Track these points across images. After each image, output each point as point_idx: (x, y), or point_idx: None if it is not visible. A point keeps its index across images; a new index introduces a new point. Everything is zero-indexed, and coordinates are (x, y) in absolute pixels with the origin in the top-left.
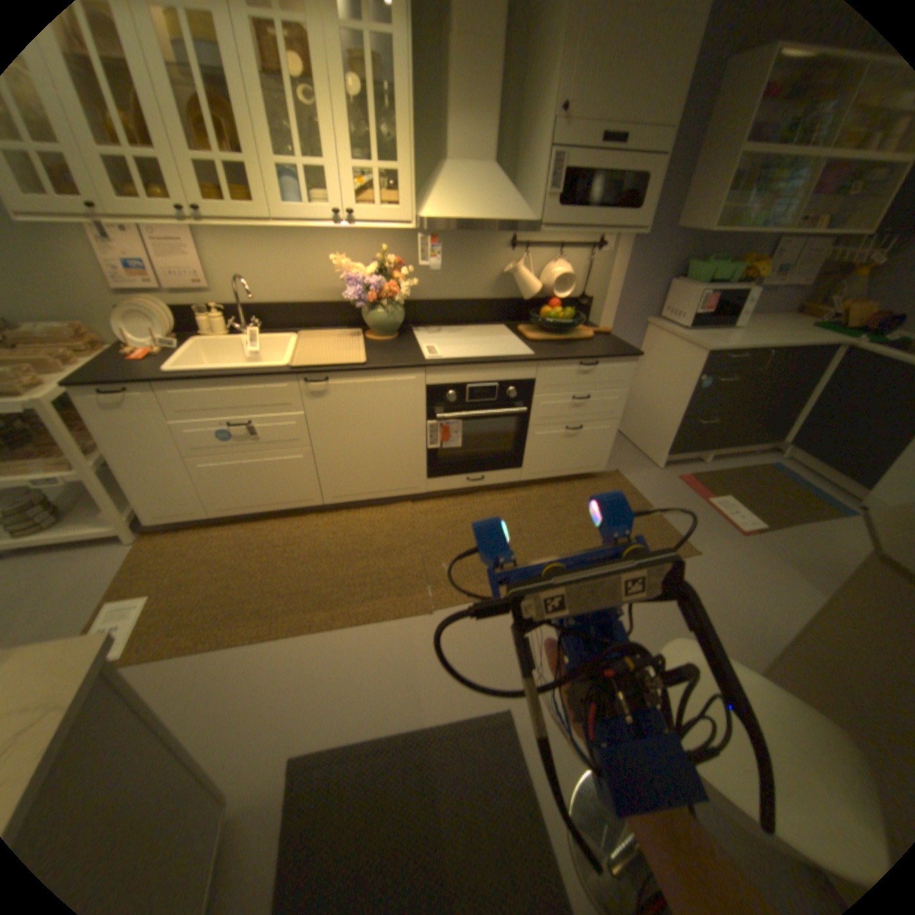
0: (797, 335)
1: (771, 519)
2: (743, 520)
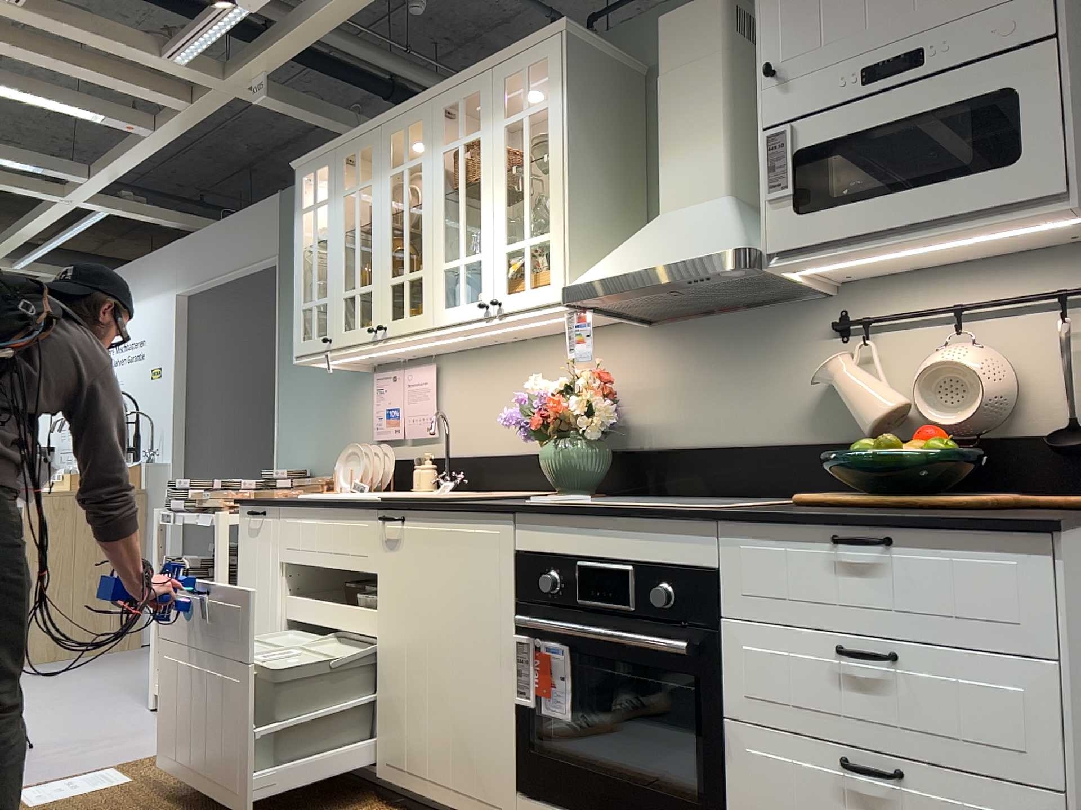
0: None
1: None
2: None
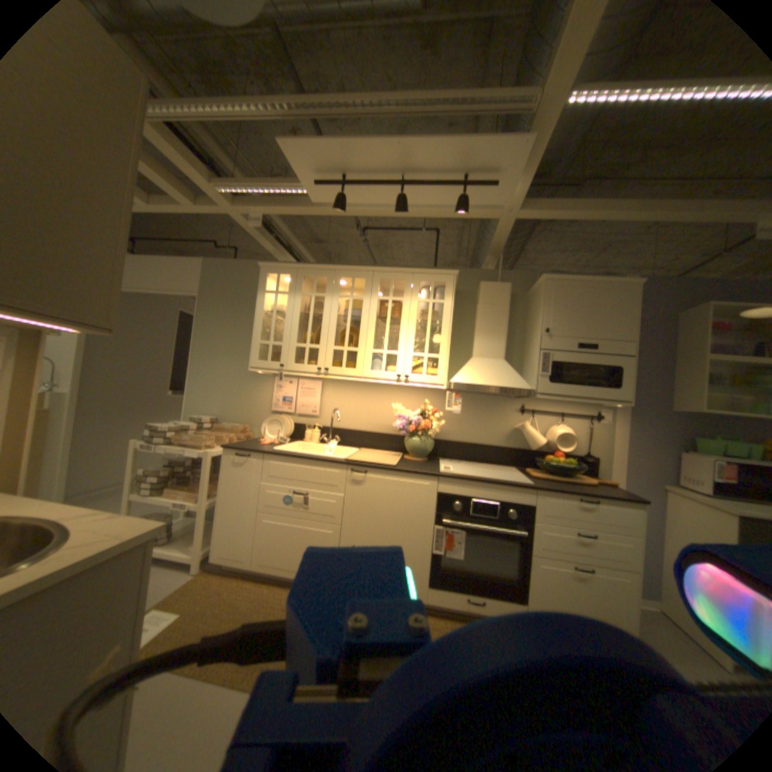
0: None
1: None
2: None
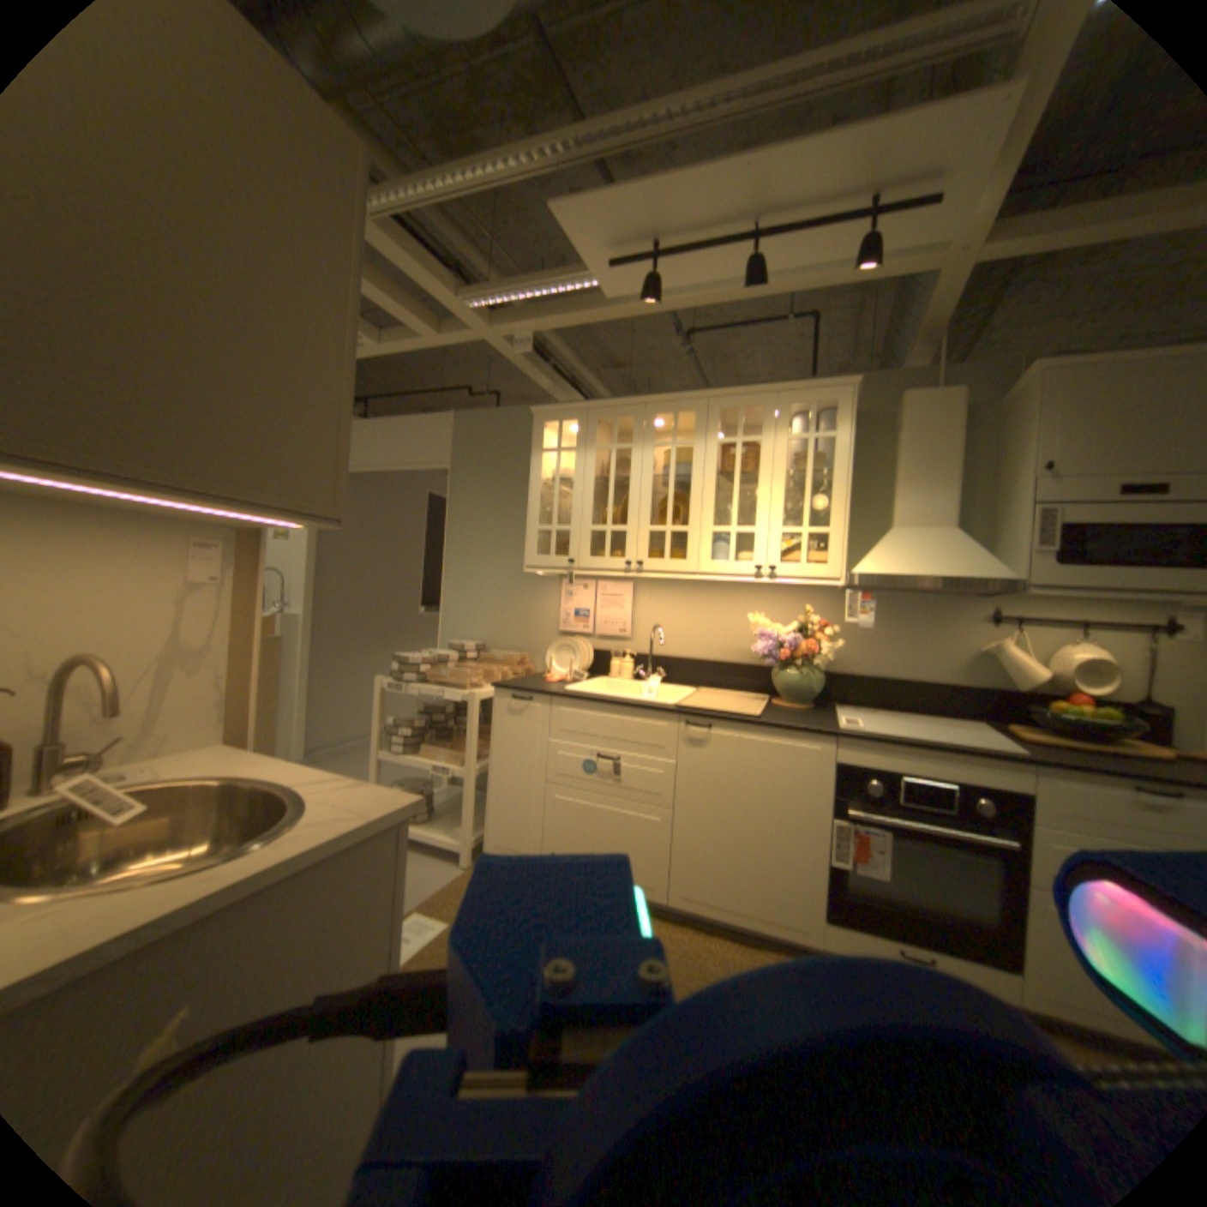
0: None
1: None
2: None
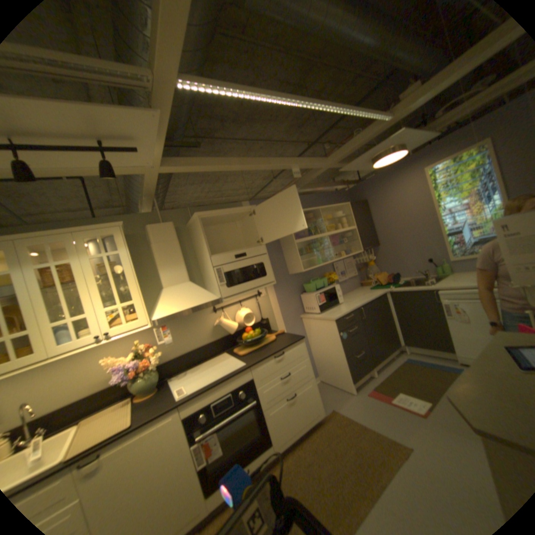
0: (366, 297)
1: (428, 398)
2: (415, 407)
